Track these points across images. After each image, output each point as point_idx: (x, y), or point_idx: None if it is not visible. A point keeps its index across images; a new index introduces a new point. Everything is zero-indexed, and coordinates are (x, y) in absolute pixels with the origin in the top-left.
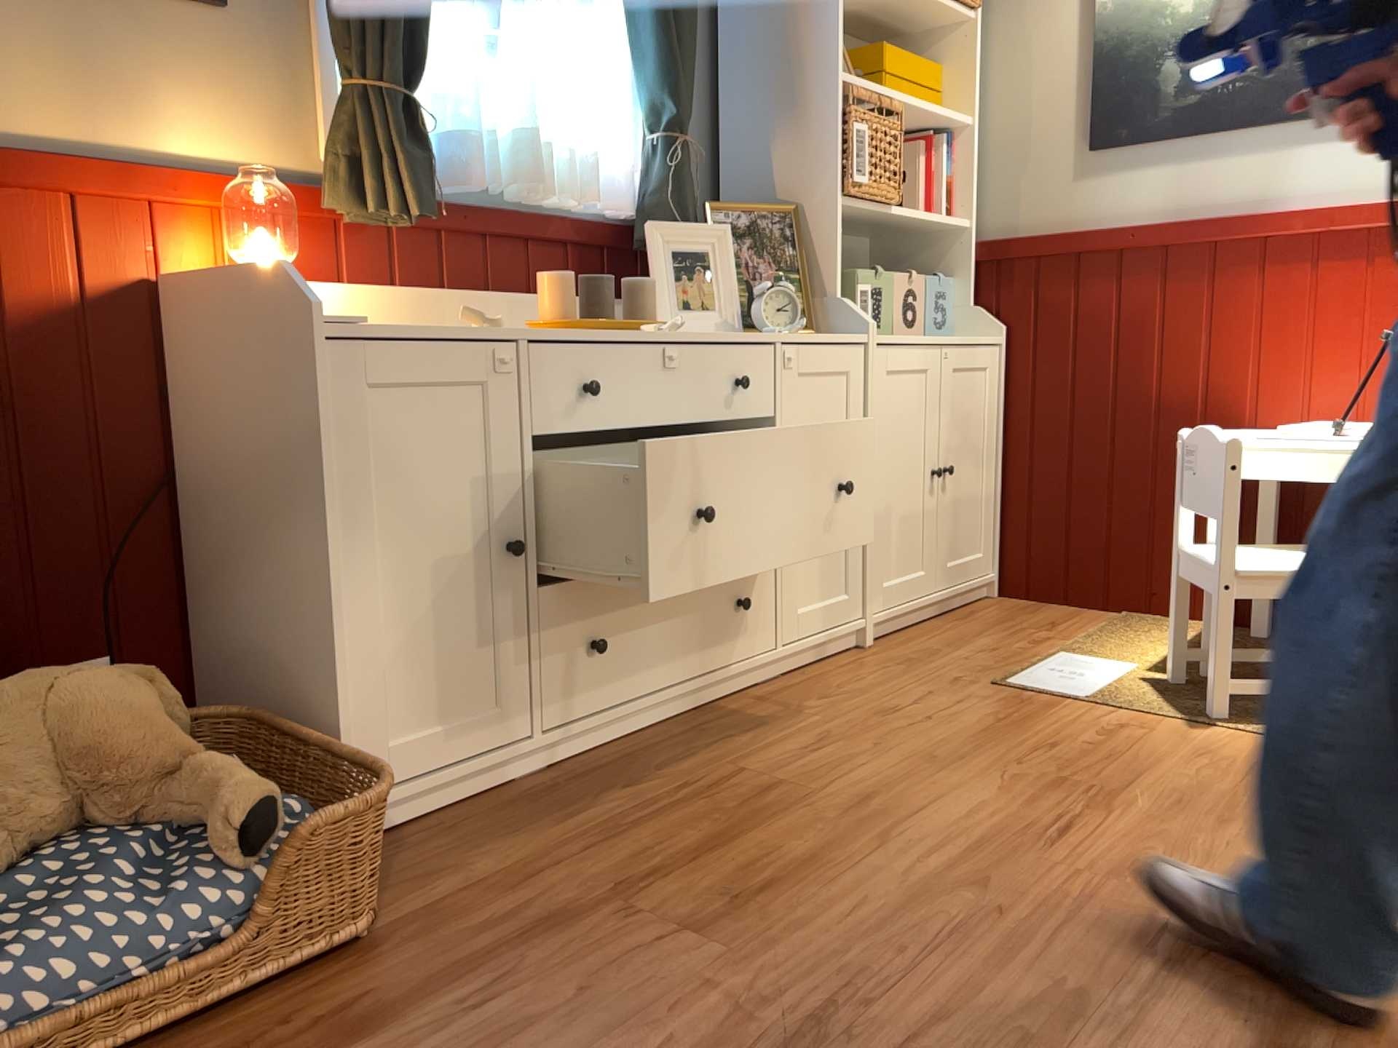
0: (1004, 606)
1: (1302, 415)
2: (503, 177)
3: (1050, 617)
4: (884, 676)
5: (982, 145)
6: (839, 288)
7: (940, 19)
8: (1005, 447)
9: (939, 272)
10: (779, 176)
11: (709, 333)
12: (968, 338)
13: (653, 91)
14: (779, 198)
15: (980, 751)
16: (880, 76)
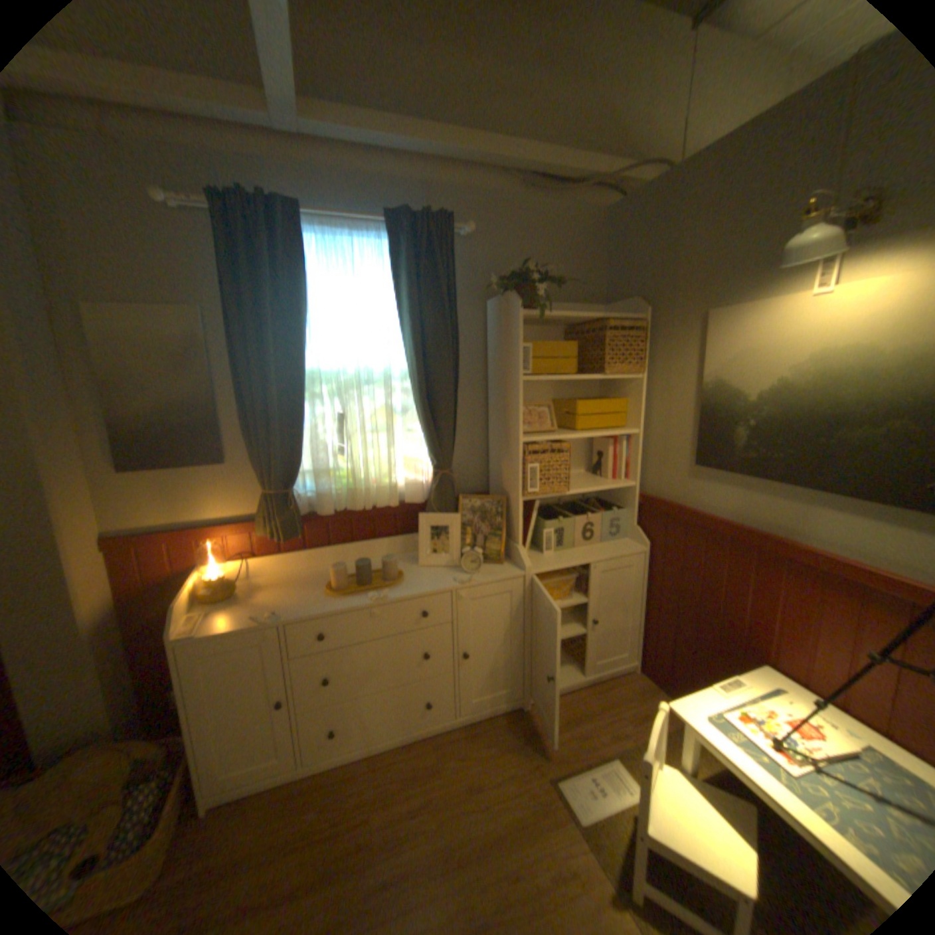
0: (635, 687)
1: (809, 681)
2: (349, 502)
3: (650, 711)
4: (506, 749)
5: (647, 441)
6: (523, 539)
7: (620, 378)
8: (648, 603)
9: (622, 503)
10: (503, 478)
11: (409, 592)
12: (621, 550)
13: (428, 452)
14: (503, 488)
15: (477, 864)
16: (575, 416)
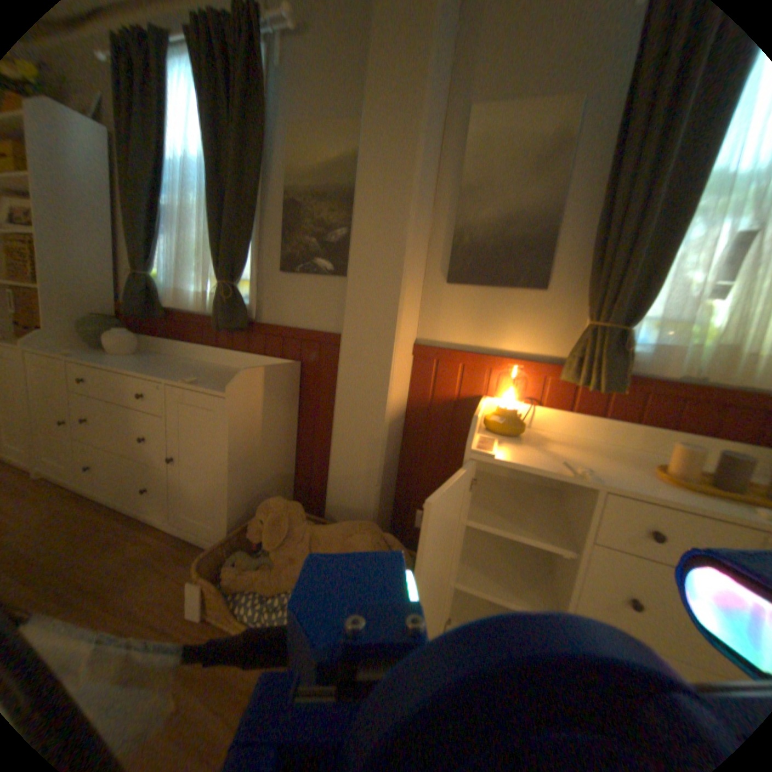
0: None
1: None
2: (705, 370)
3: None
4: None
5: None
6: None
7: None
8: None
9: None
10: None
11: None
12: None
13: None
14: None
15: None
16: None
